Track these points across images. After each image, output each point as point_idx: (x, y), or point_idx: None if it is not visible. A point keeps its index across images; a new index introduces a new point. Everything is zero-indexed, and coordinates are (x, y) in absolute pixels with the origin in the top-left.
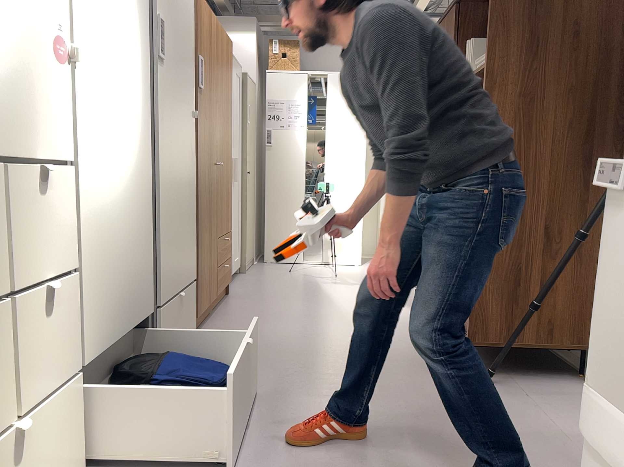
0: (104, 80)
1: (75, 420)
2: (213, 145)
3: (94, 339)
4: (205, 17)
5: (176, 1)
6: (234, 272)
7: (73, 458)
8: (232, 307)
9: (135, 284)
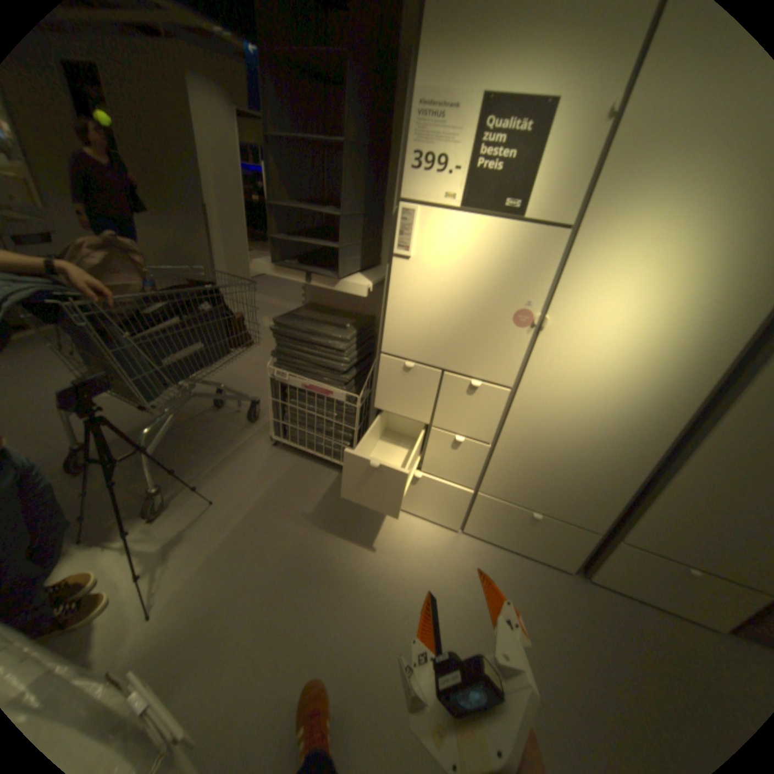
0: (601, 343)
1: (466, 507)
2: None
3: (500, 489)
4: None
5: None
6: None
7: (457, 518)
8: None
9: (581, 499)
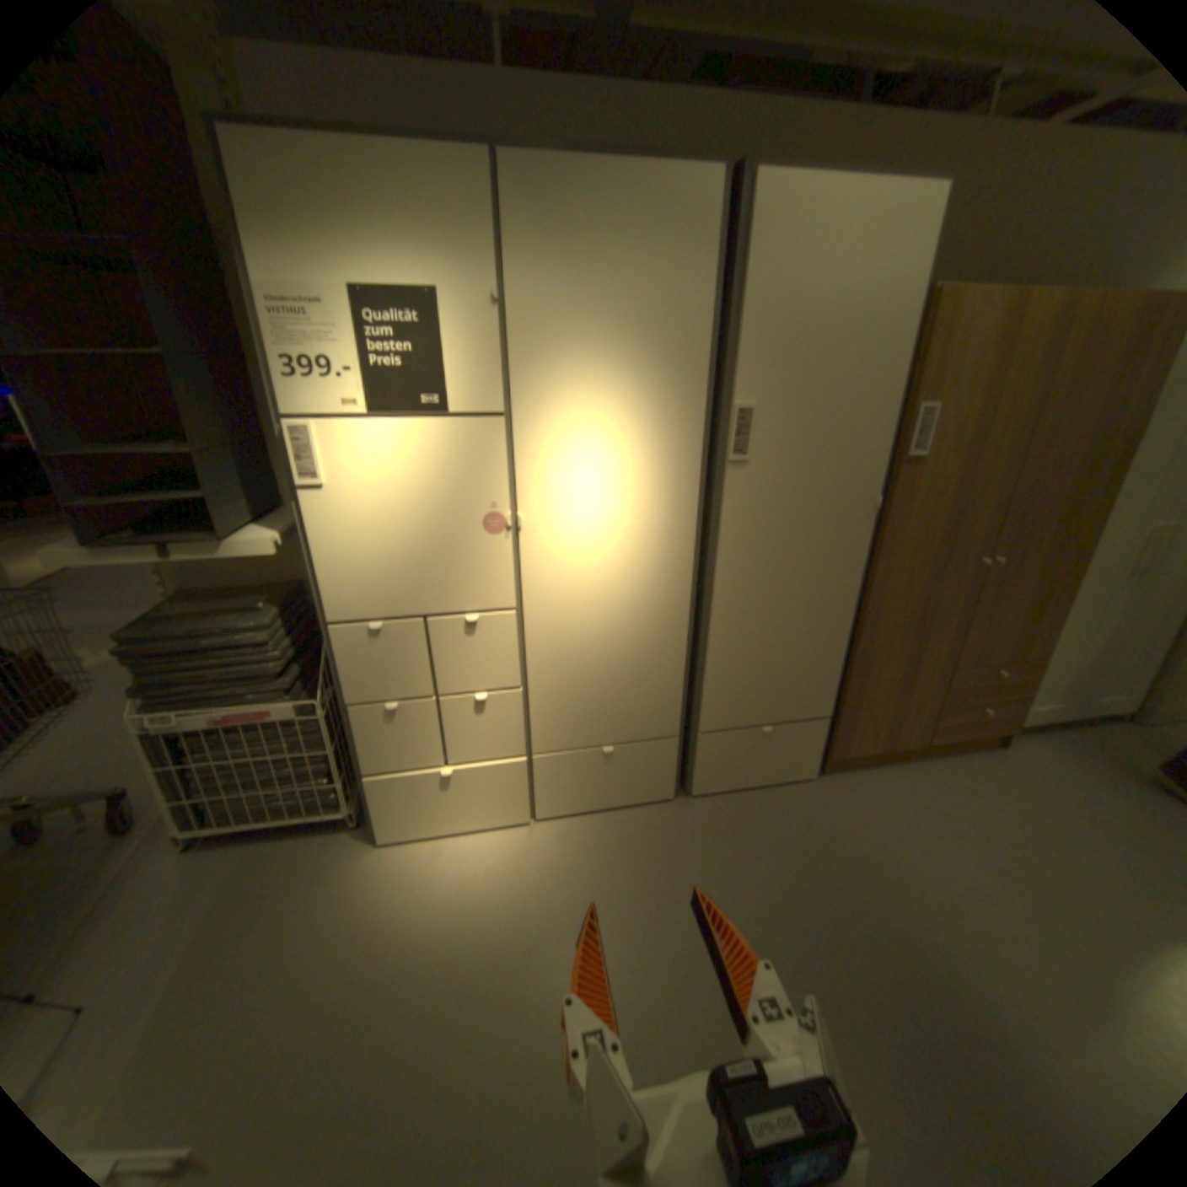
0: (584, 527)
1: (526, 784)
2: (974, 534)
3: (555, 738)
4: (985, 317)
5: (825, 352)
6: (1090, 718)
7: (521, 806)
8: (964, 774)
9: (640, 706)
